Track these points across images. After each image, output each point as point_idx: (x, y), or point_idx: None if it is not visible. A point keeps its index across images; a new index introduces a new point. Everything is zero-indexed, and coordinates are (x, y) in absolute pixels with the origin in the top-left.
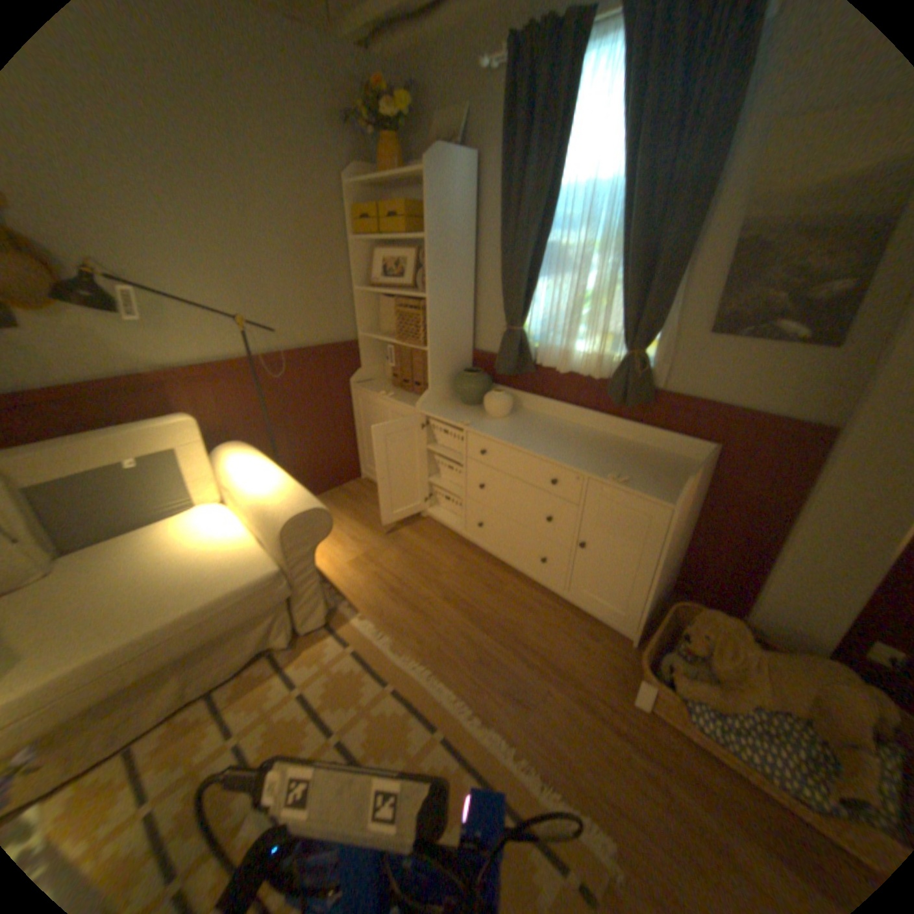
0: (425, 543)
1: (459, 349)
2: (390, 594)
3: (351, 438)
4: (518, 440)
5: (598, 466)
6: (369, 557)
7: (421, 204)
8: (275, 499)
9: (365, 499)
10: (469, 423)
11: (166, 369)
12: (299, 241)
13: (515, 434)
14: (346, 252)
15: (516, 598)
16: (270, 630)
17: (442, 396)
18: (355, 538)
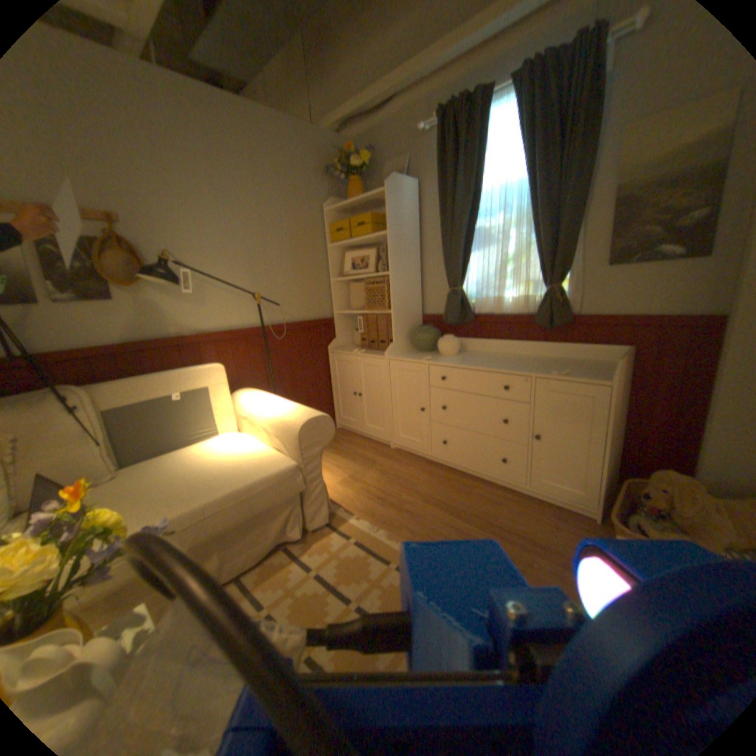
0: (398, 464)
1: (413, 312)
2: (377, 500)
3: (328, 392)
4: (471, 363)
5: (540, 369)
6: (354, 477)
7: (381, 213)
8: (291, 411)
9: (342, 440)
10: (430, 357)
11: (202, 332)
12: (294, 246)
13: (467, 360)
14: (325, 254)
15: (485, 496)
16: (288, 522)
17: (403, 346)
18: (340, 465)
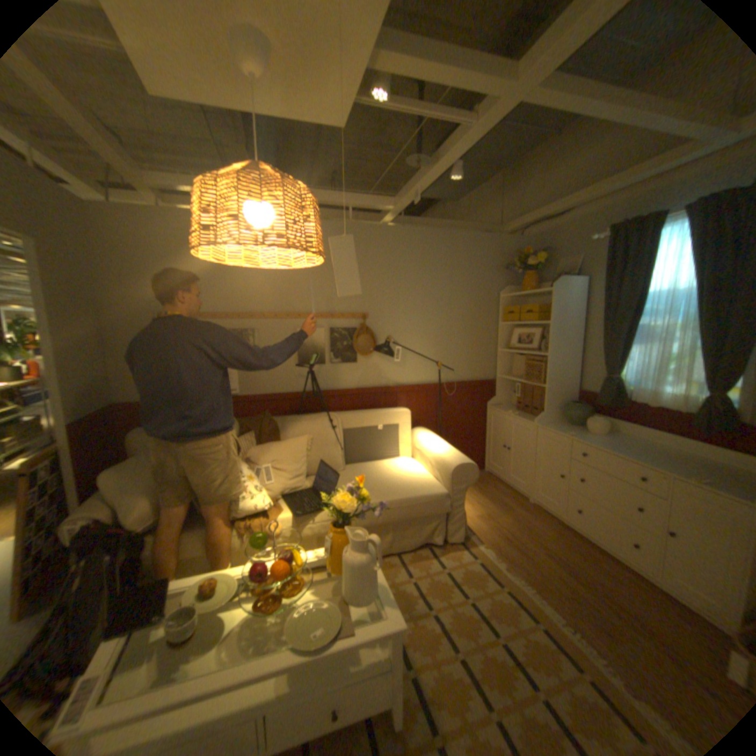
0: (533, 519)
1: (569, 388)
2: (506, 541)
3: (482, 441)
4: (614, 448)
5: (684, 472)
6: (491, 517)
7: (549, 305)
8: (450, 455)
9: (488, 483)
10: (575, 434)
11: (400, 386)
12: (472, 326)
13: (612, 445)
14: (497, 330)
15: (611, 573)
16: (436, 531)
17: (554, 417)
18: (481, 504)
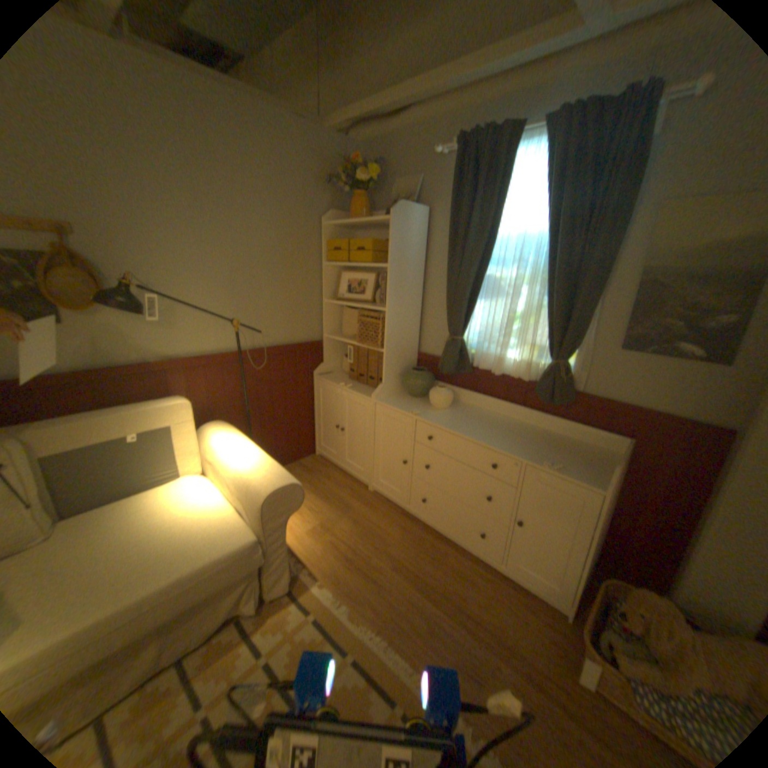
0: (374, 515)
1: (408, 352)
2: (345, 563)
3: (310, 420)
4: (461, 429)
5: (533, 455)
6: (325, 527)
7: (384, 242)
8: (258, 474)
9: (320, 473)
10: (419, 413)
11: (172, 360)
12: (286, 265)
13: (458, 423)
14: (321, 274)
15: (458, 571)
16: (242, 597)
17: (393, 389)
18: (312, 509)
